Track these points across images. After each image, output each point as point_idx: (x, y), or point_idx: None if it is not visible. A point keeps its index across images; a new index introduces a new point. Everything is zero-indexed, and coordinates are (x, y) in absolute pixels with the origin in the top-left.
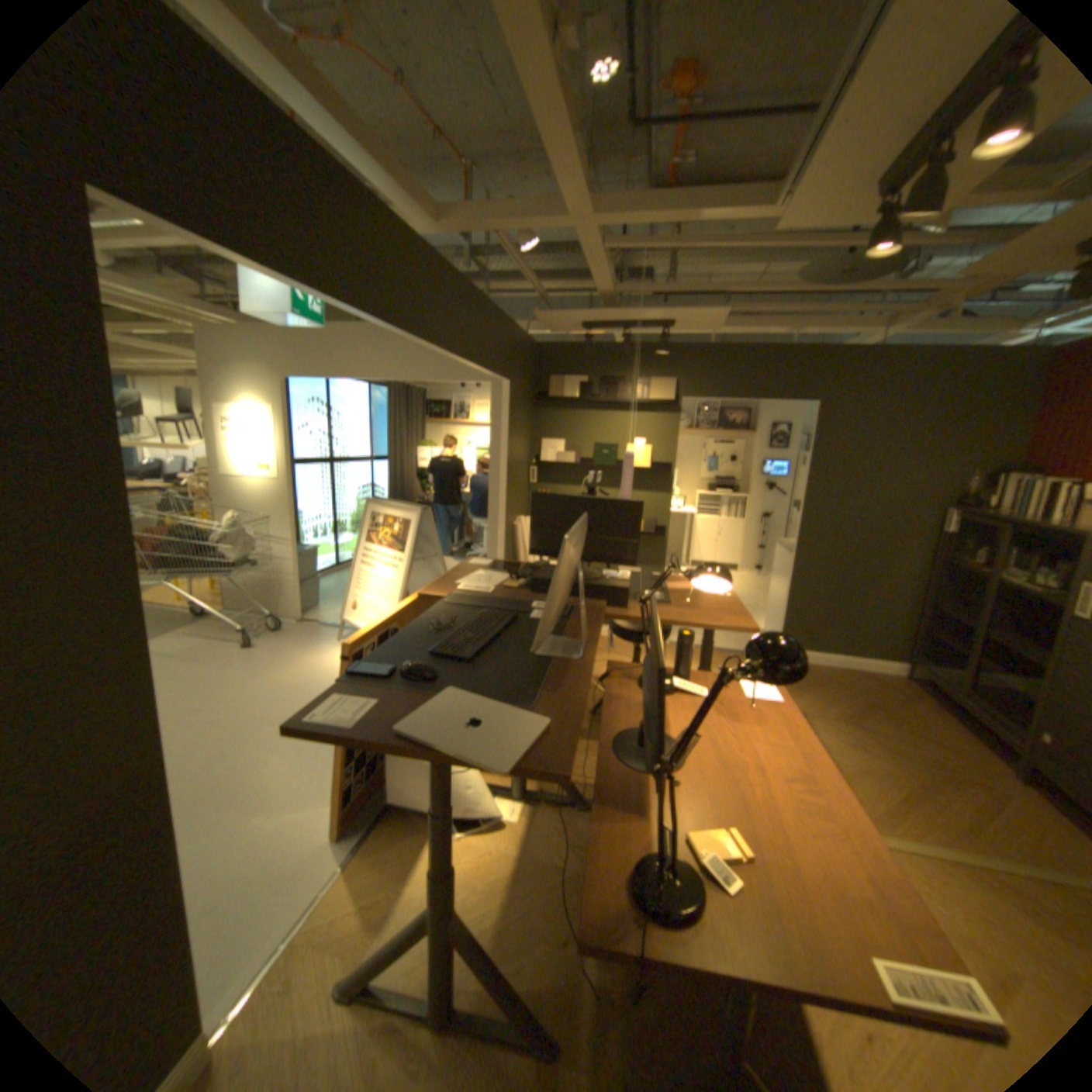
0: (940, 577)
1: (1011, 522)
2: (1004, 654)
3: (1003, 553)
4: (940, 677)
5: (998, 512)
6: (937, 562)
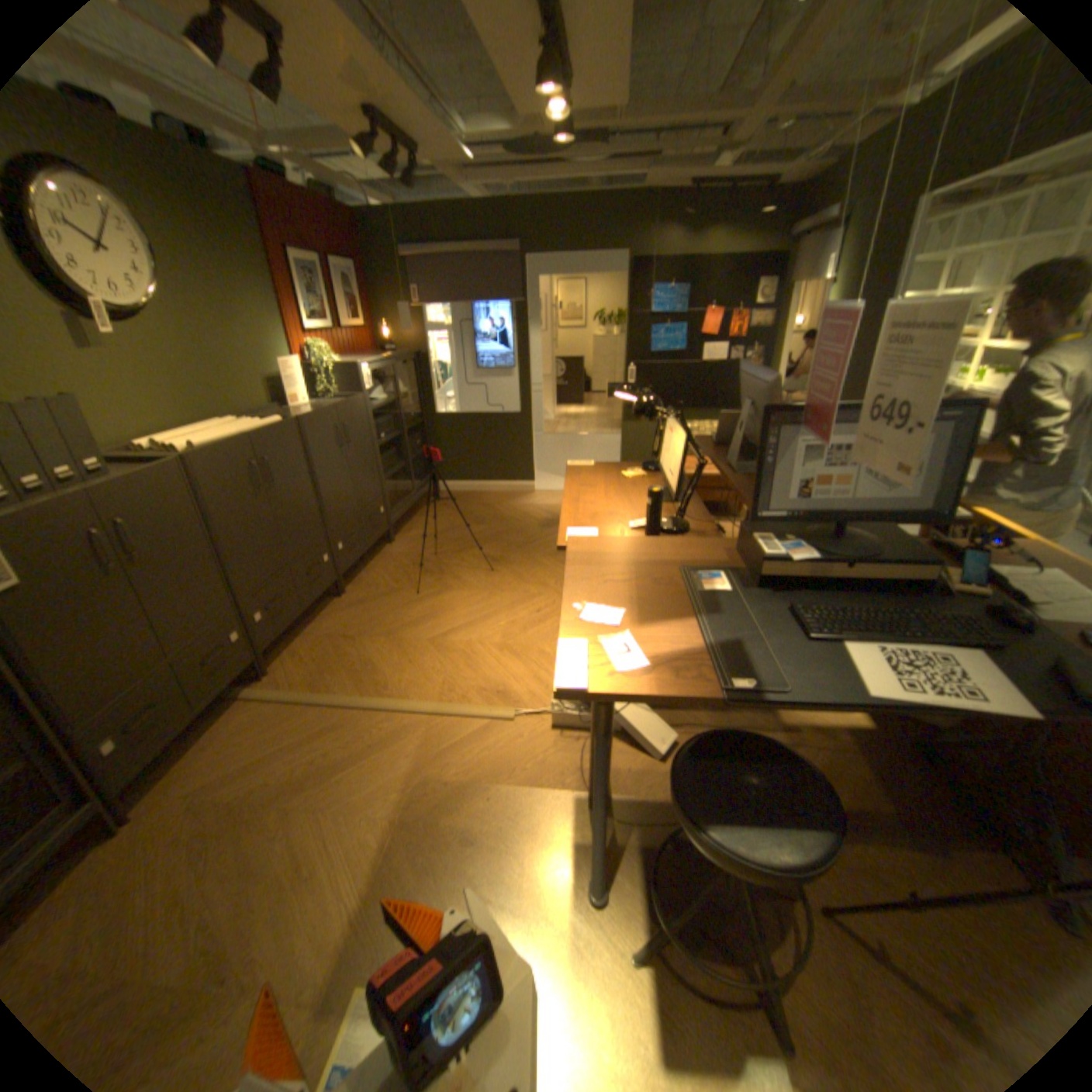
0: None
1: None
2: None
3: None
4: None
5: None
6: None
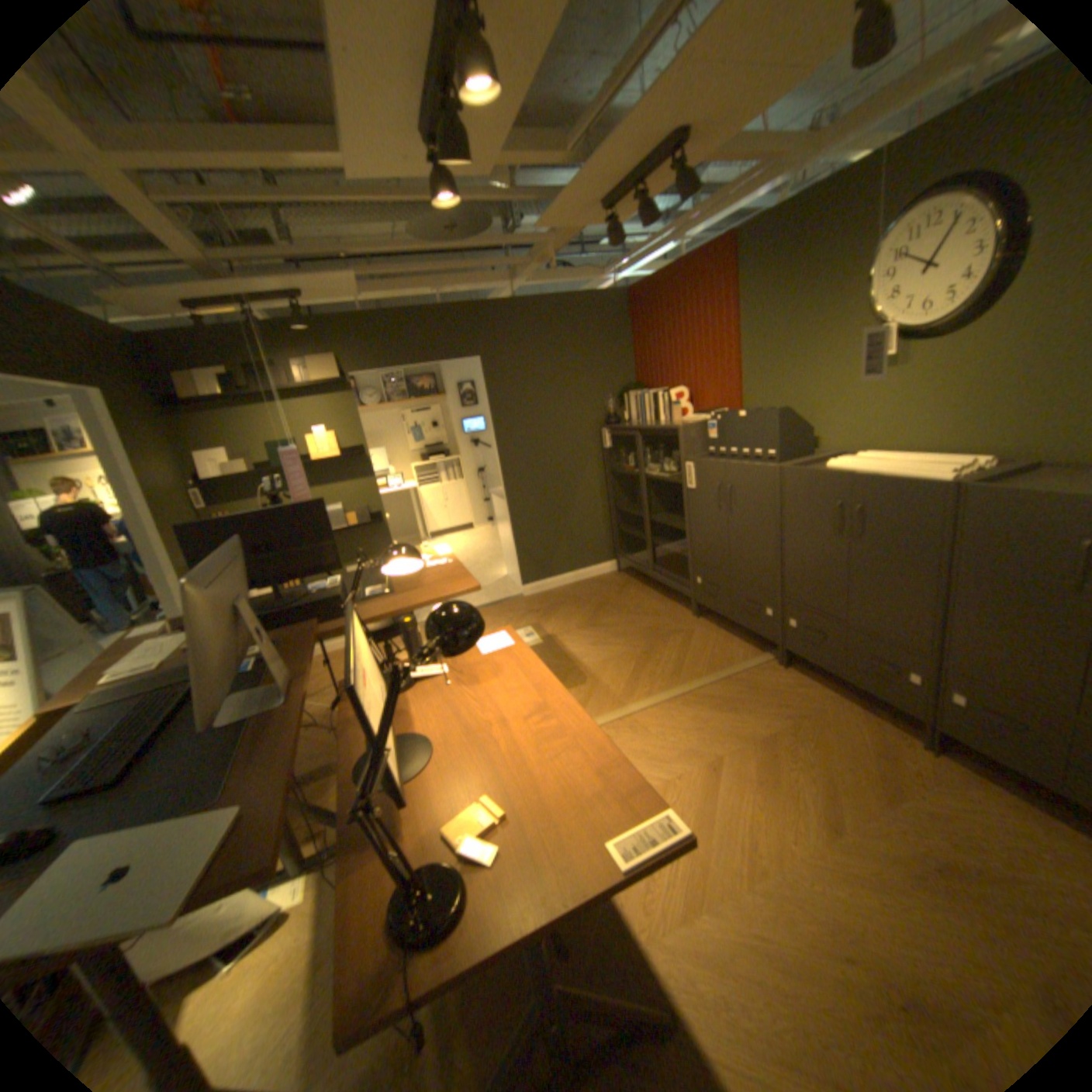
0: (611, 486)
1: (638, 430)
2: (664, 529)
3: (640, 455)
4: (634, 562)
5: (629, 425)
6: (606, 475)
